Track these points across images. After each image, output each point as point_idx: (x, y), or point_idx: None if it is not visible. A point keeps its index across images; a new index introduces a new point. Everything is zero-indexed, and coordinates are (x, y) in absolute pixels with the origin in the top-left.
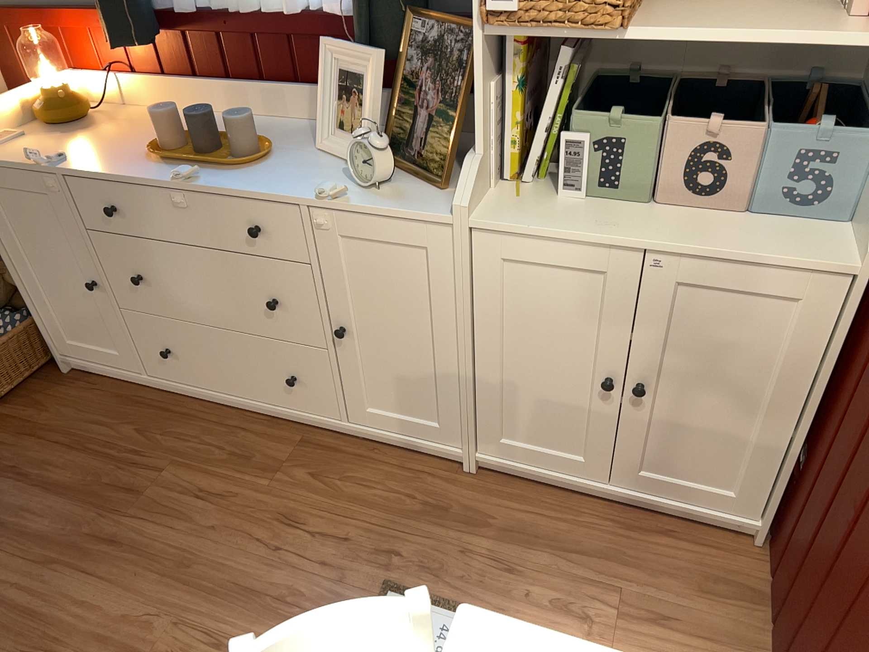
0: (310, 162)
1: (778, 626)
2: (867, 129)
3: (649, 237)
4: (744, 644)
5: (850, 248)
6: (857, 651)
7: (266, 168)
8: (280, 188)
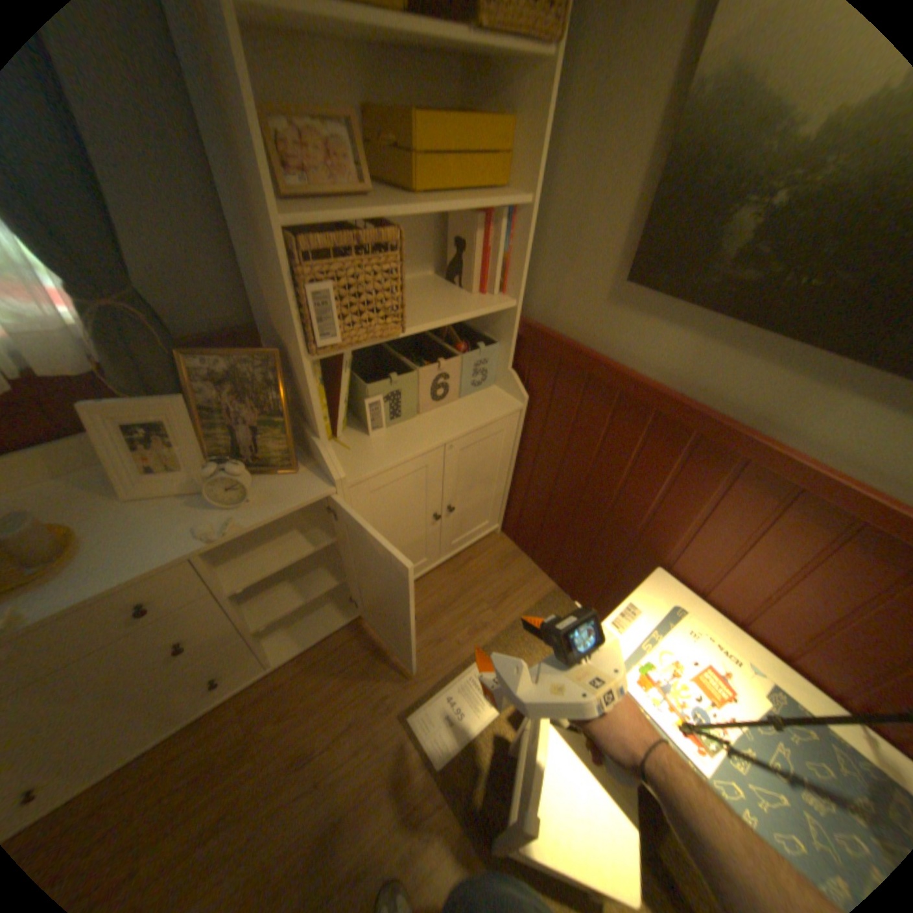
0: (129, 517)
1: (545, 560)
2: (491, 341)
3: (443, 435)
4: (534, 577)
5: (512, 397)
6: (622, 549)
7: (84, 552)
8: (142, 560)
